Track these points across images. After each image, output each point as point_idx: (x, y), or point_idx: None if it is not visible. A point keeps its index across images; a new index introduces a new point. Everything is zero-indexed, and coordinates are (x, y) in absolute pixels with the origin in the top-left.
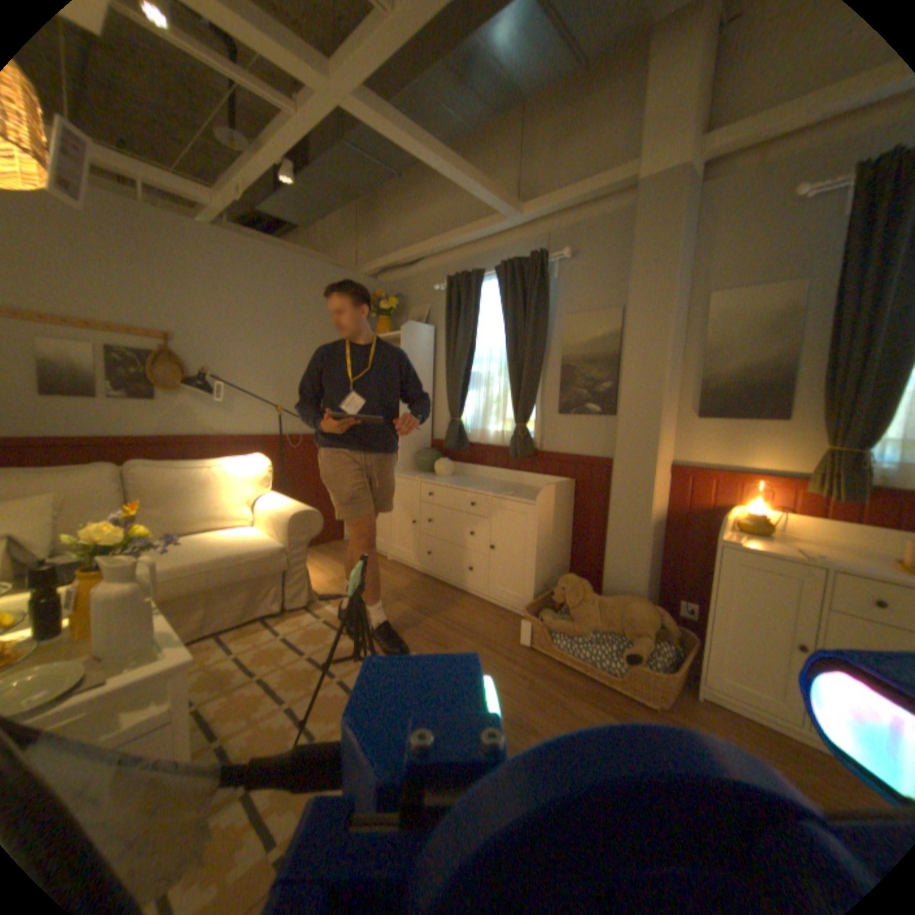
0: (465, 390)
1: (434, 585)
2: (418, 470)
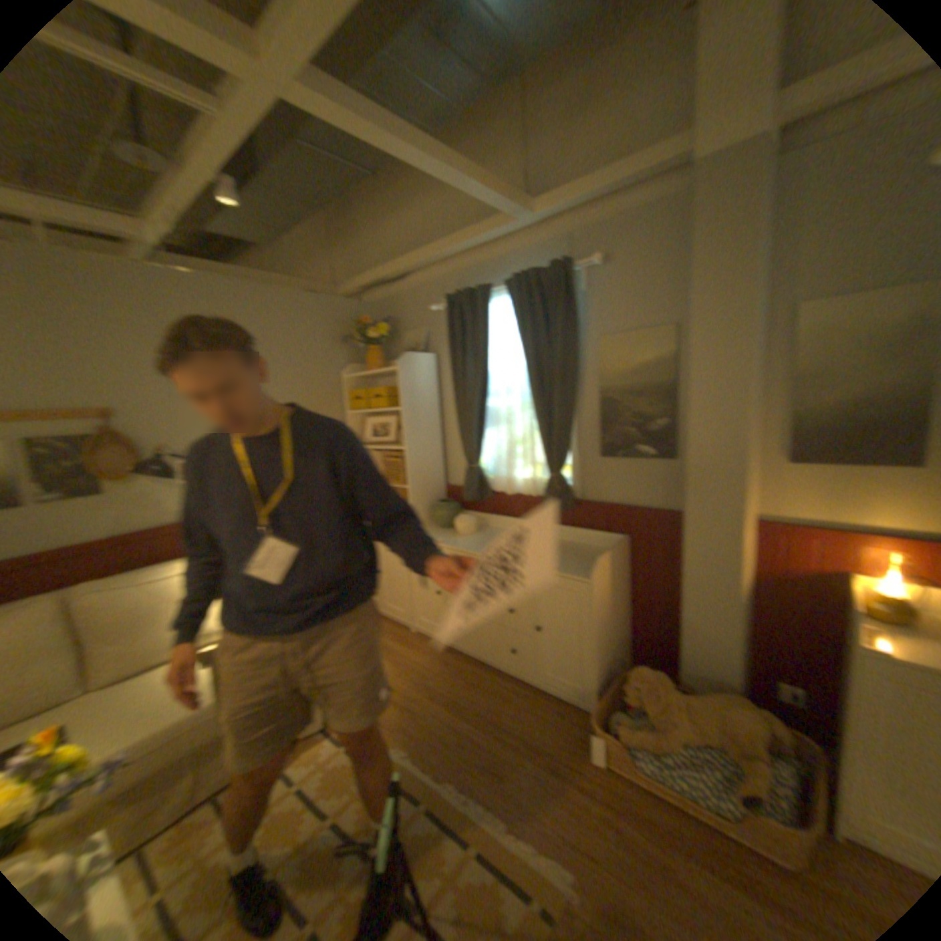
0: (483, 430)
1: (472, 668)
2: (436, 525)
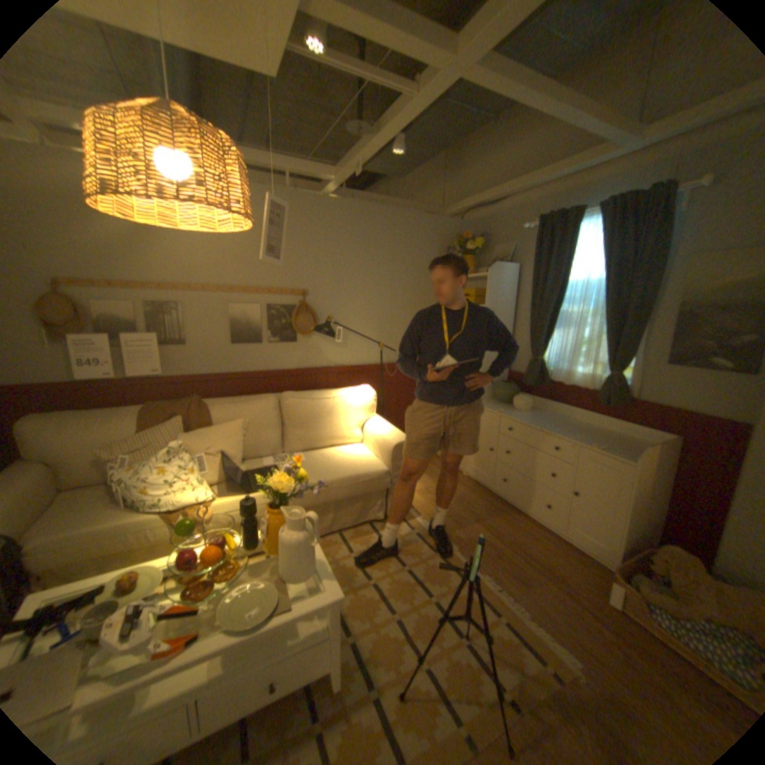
0: (550, 329)
1: (509, 510)
2: (494, 399)
